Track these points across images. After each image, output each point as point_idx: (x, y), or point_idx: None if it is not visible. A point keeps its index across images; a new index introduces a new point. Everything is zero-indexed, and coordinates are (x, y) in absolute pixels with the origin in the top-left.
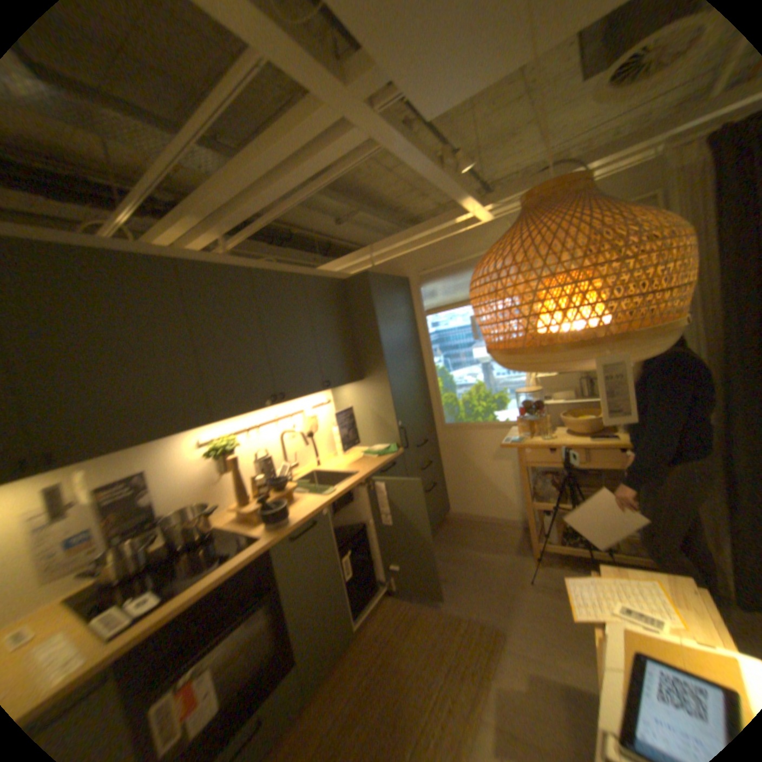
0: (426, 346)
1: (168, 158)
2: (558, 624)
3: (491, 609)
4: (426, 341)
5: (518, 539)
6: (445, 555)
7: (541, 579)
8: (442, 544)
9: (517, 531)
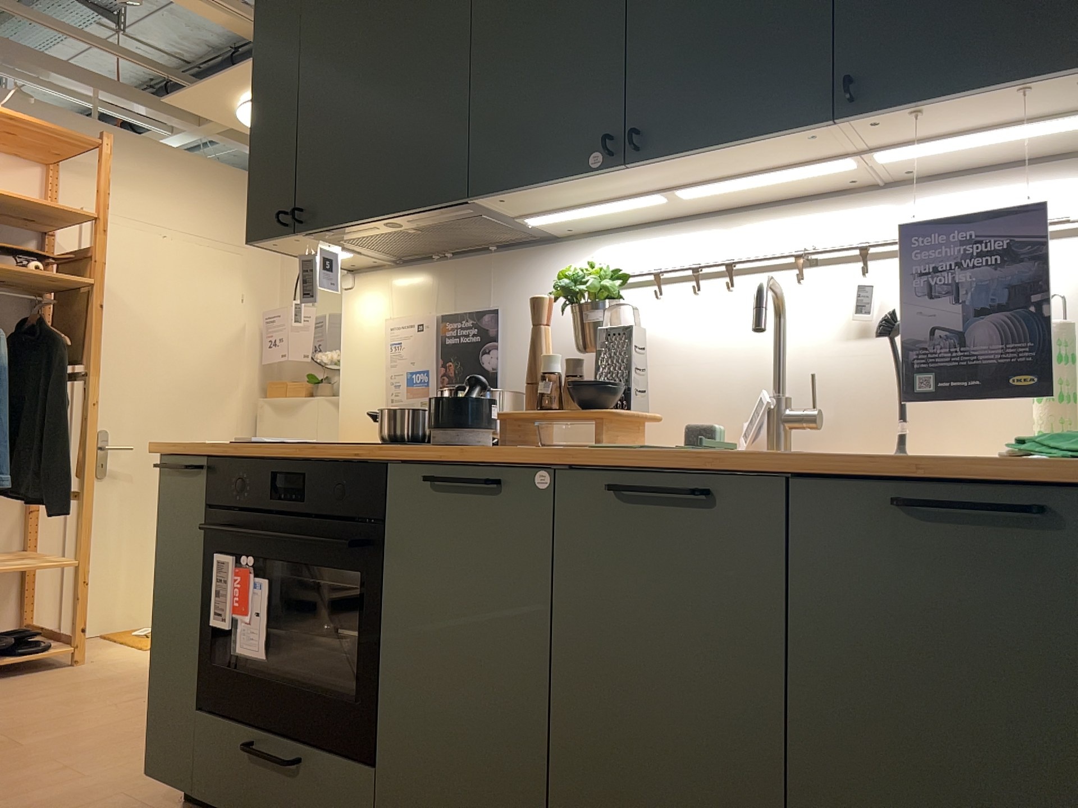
0: None
1: None
2: None
3: None
4: None
5: None
6: None
7: None
8: None
9: None
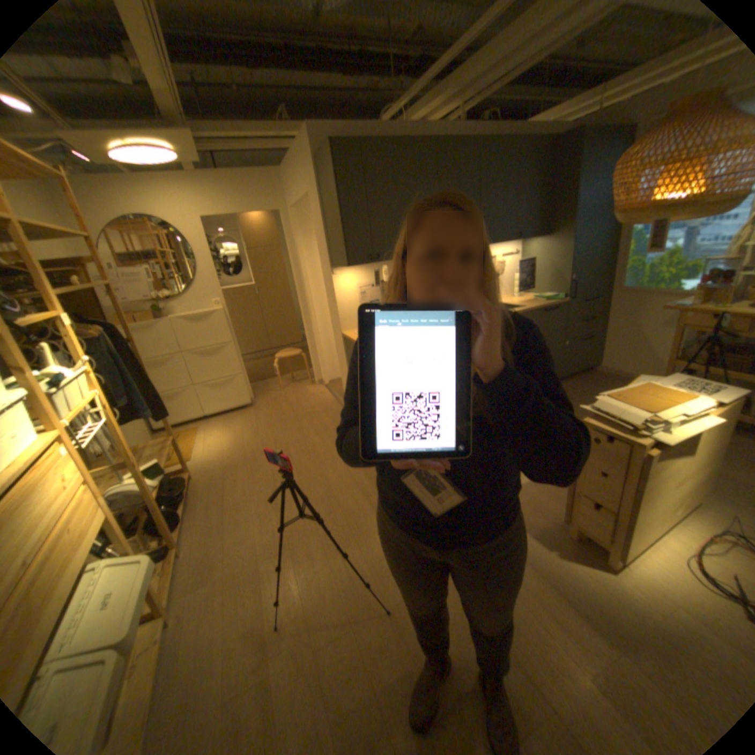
0: None
1: (444, 61)
2: None
3: None
4: None
5: None
6: (580, 388)
7: None
8: (581, 382)
9: None
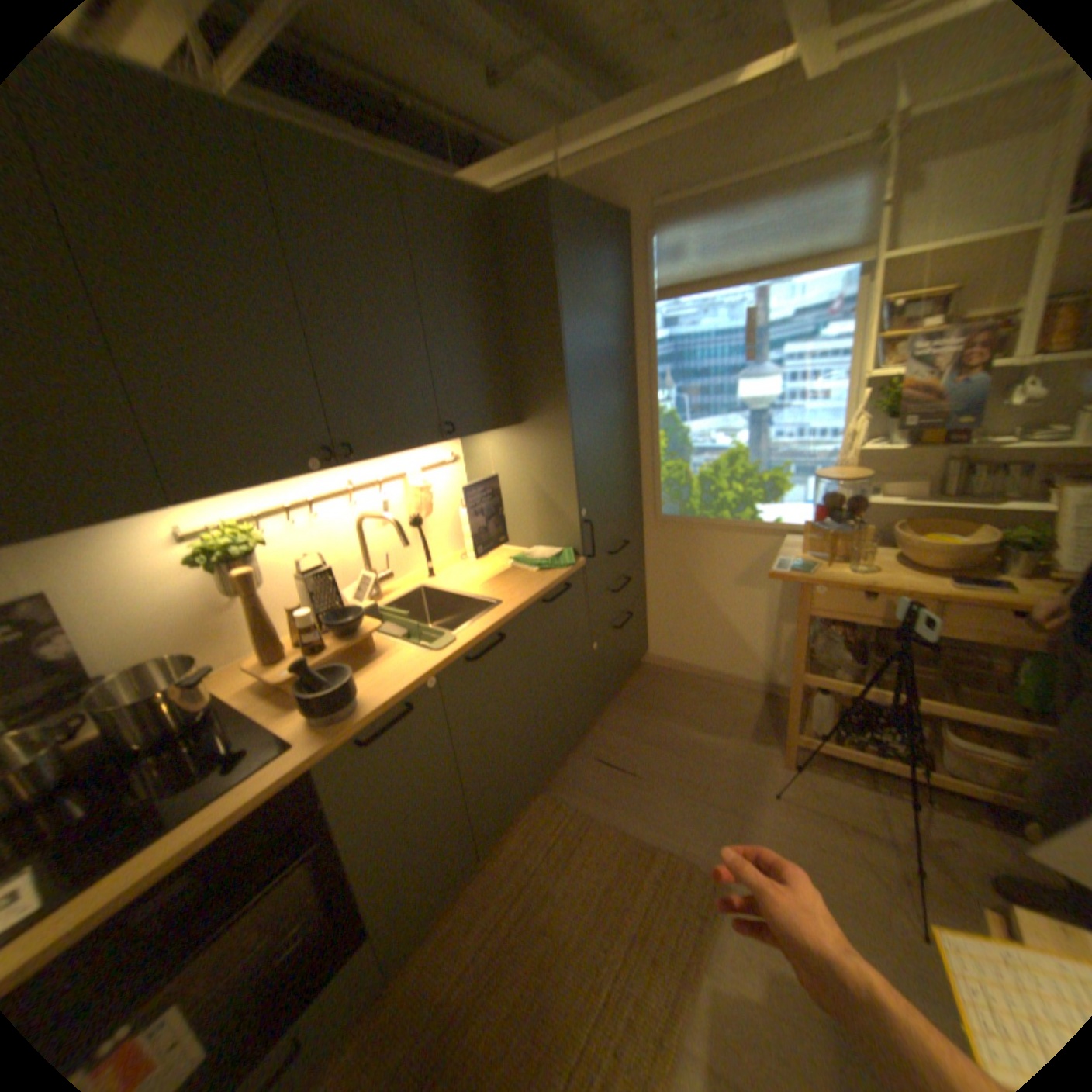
0: (647, 367)
1: None
2: (821, 880)
3: (708, 837)
4: (646, 356)
5: (756, 713)
6: (635, 727)
7: (793, 791)
8: (631, 708)
9: (755, 699)
